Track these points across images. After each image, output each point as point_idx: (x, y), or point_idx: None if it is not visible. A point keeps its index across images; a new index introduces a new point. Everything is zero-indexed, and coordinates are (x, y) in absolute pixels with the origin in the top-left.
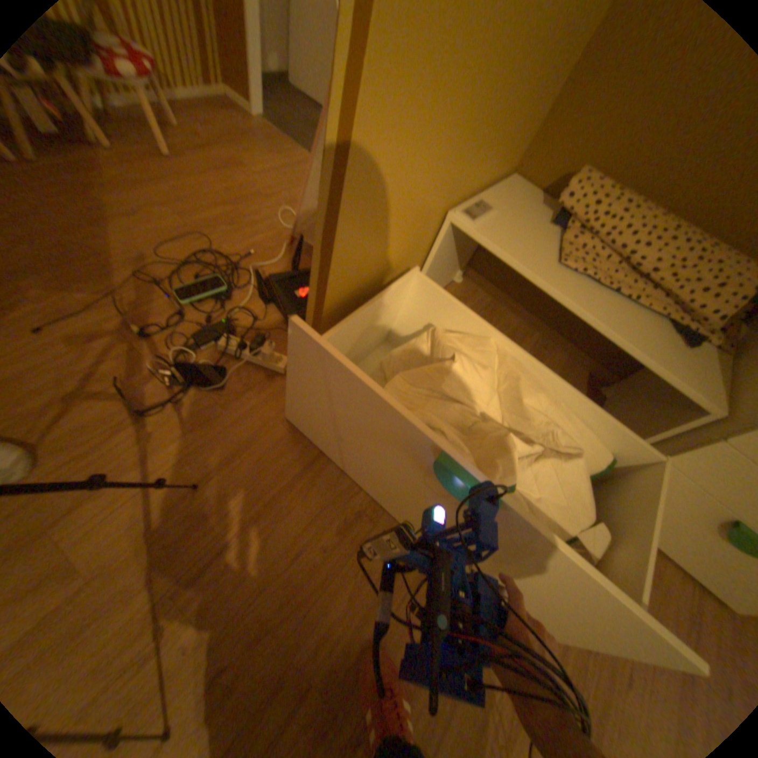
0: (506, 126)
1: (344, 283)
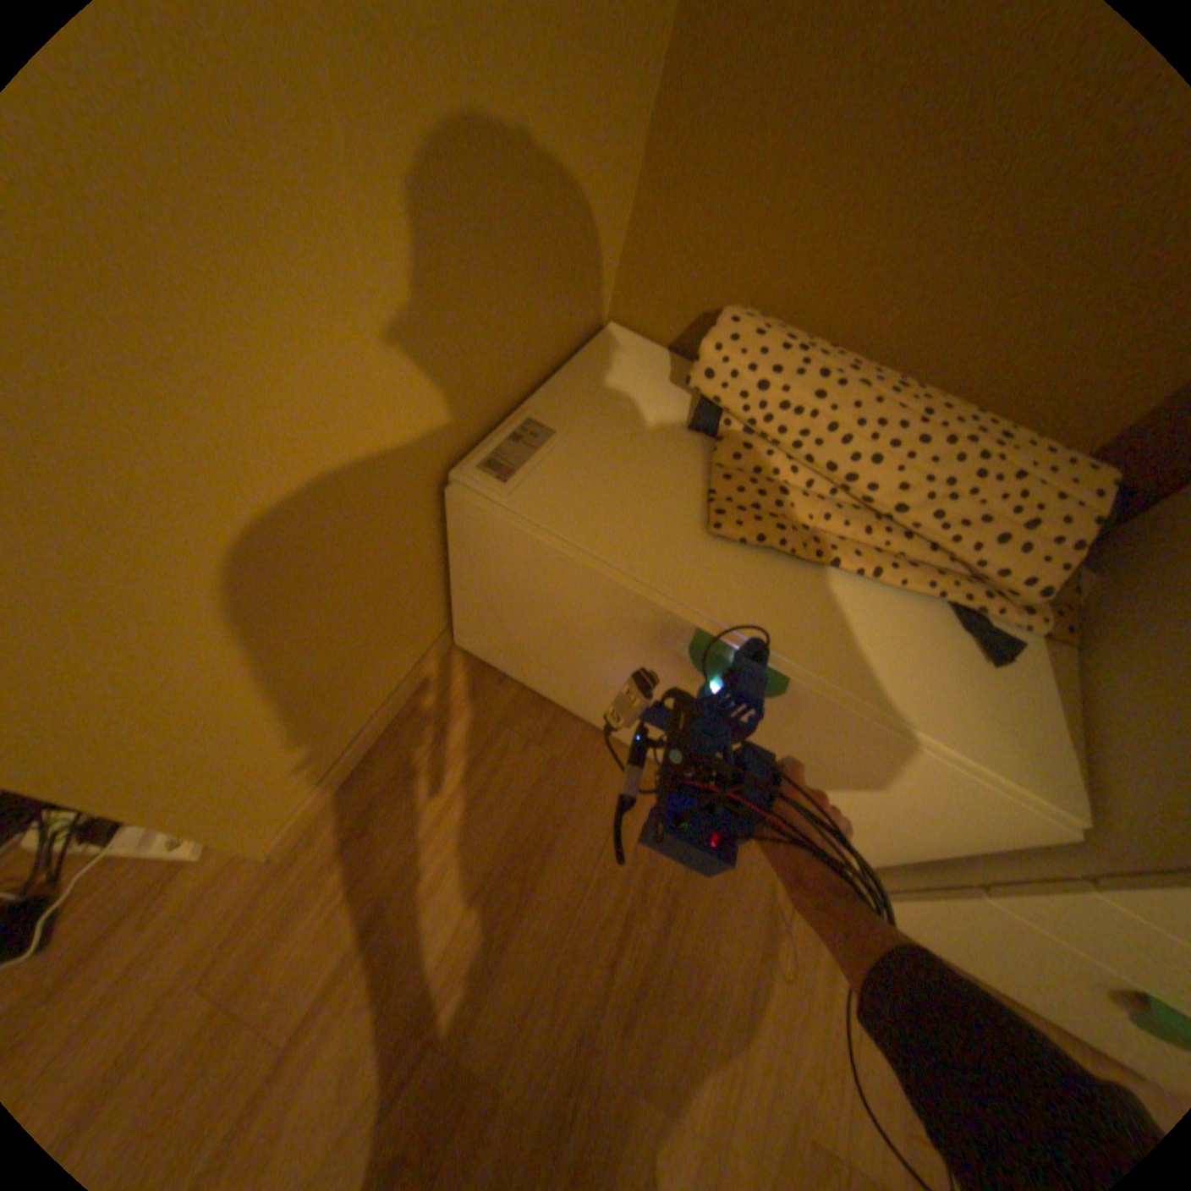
0: (520, 270)
1: (171, 761)
